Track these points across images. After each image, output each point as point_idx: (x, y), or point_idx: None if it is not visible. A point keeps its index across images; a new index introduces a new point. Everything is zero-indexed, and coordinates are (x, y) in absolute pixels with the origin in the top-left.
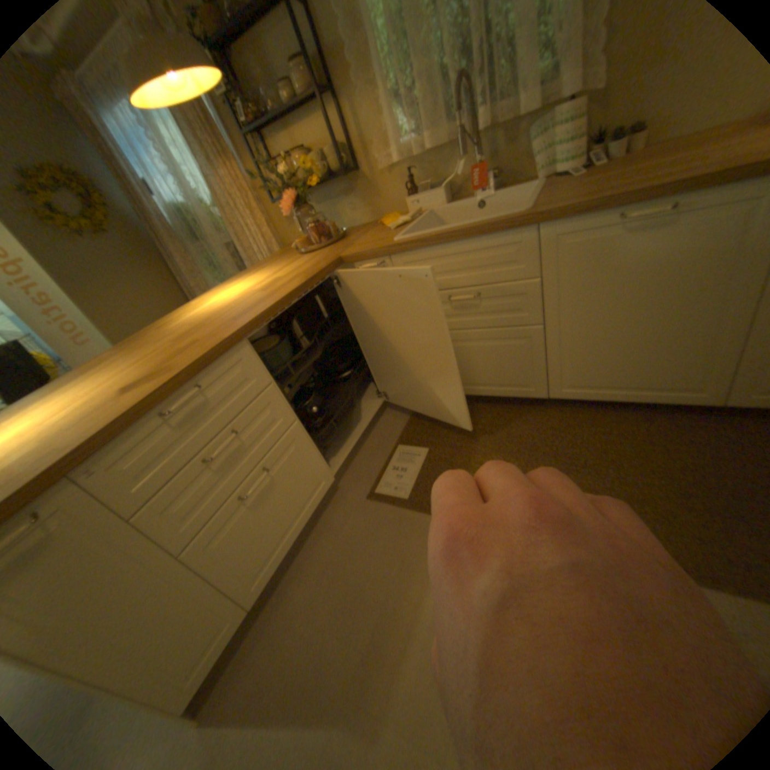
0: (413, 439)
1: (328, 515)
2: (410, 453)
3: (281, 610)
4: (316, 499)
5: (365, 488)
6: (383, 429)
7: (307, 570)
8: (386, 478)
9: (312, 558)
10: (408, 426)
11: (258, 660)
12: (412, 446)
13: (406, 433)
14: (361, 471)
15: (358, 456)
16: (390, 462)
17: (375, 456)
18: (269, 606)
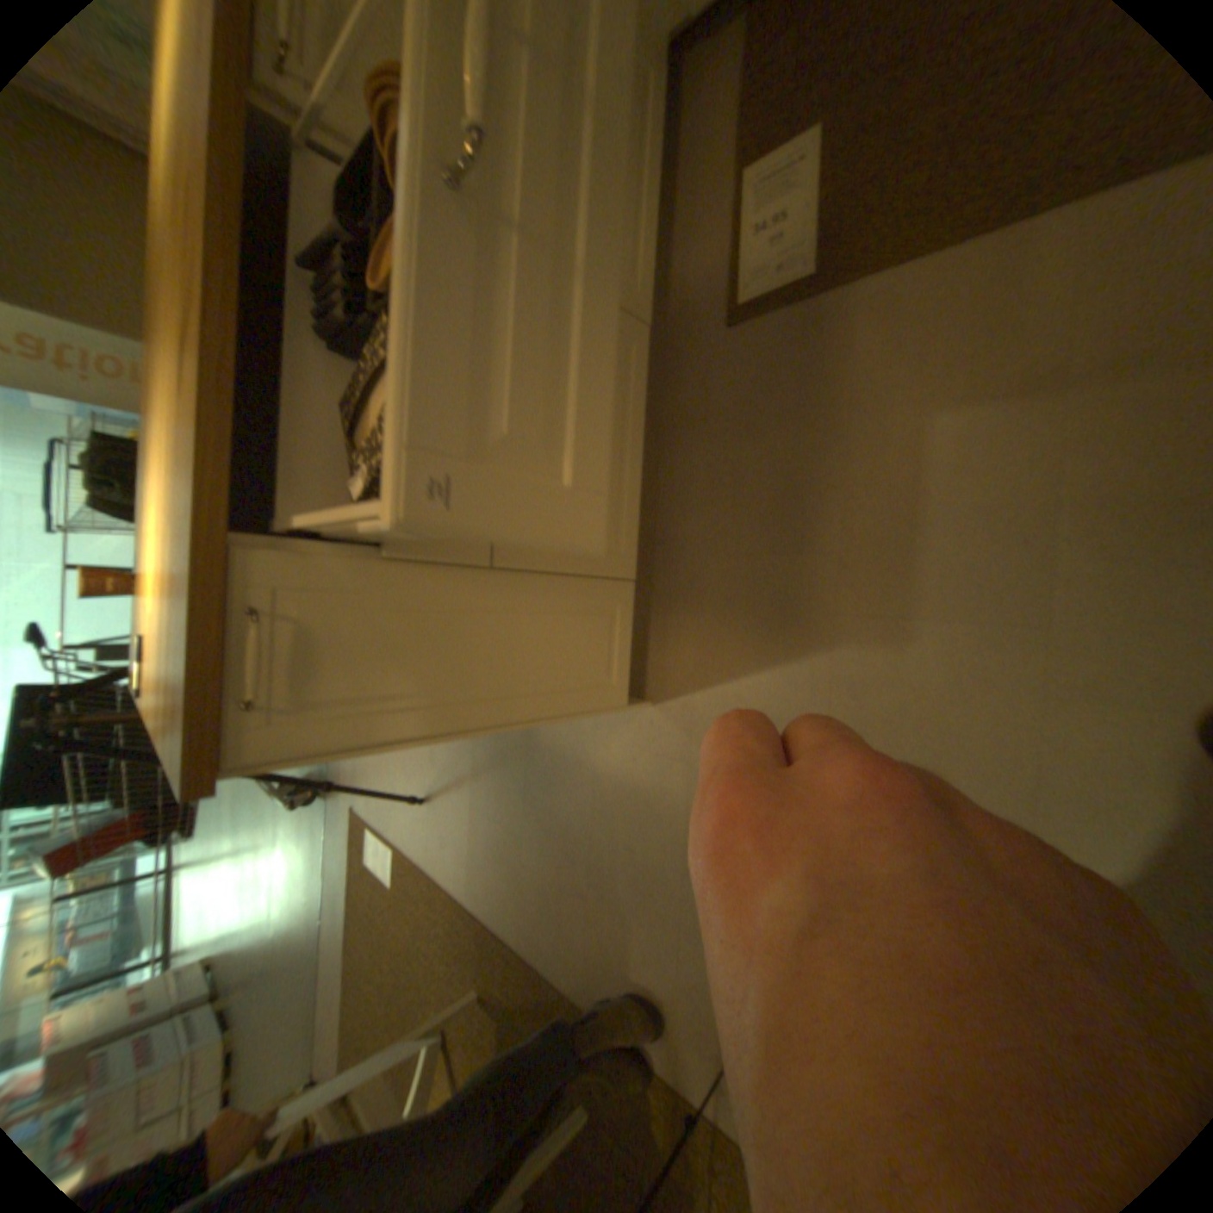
0: (776, 130)
1: (675, 398)
2: (783, 170)
3: (680, 559)
4: (641, 382)
5: (717, 310)
6: (695, 162)
7: (688, 494)
8: (751, 262)
9: (686, 475)
10: (748, 109)
11: (685, 624)
12: (779, 150)
13: (751, 128)
14: (694, 284)
15: (673, 260)
16: (744, 223)
17: (706, 234)
18: (661, 563)
